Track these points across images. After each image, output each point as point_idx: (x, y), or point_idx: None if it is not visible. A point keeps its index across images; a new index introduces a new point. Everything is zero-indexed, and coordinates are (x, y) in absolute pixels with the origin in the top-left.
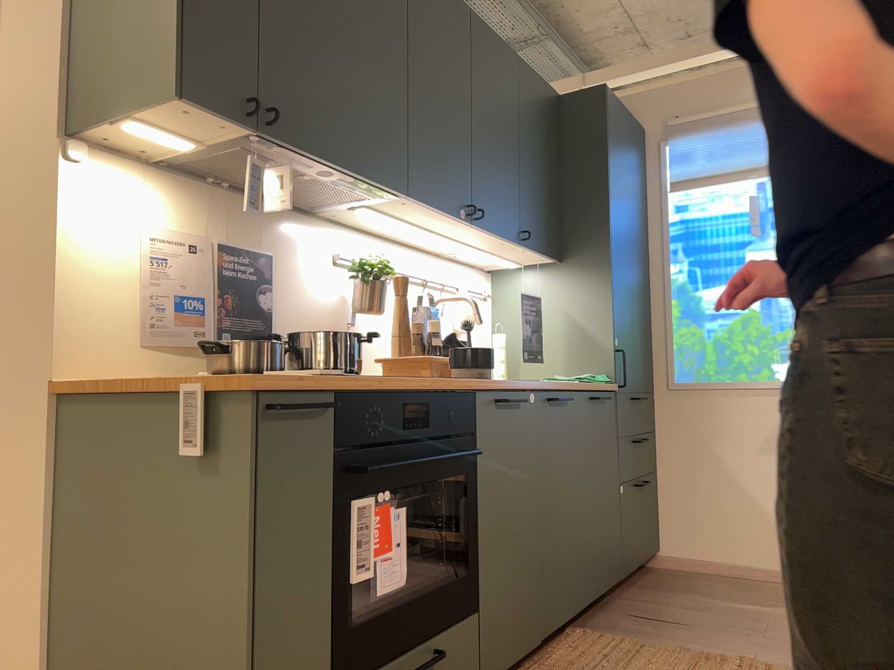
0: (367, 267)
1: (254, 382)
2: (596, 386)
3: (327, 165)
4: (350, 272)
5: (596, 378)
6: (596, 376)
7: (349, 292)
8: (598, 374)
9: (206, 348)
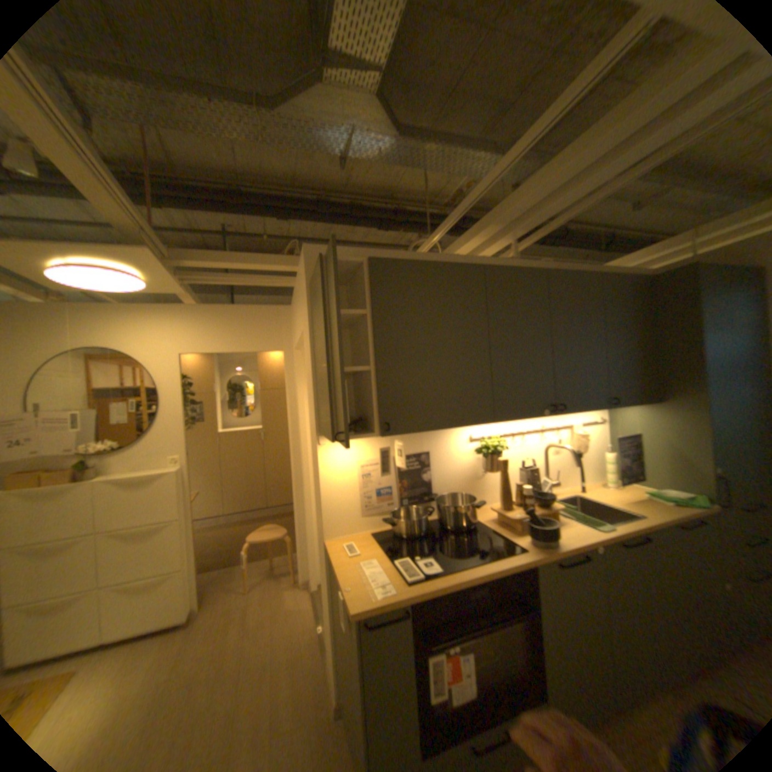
0: (483, 451)
1: (353, 618)
2: (688, 514)
3: (431, 430)
4: (476, 451)
5: (692, 502)
6: (694, 497)
7: (480, 457)
8: (698, 493)
9: (390, 515)
